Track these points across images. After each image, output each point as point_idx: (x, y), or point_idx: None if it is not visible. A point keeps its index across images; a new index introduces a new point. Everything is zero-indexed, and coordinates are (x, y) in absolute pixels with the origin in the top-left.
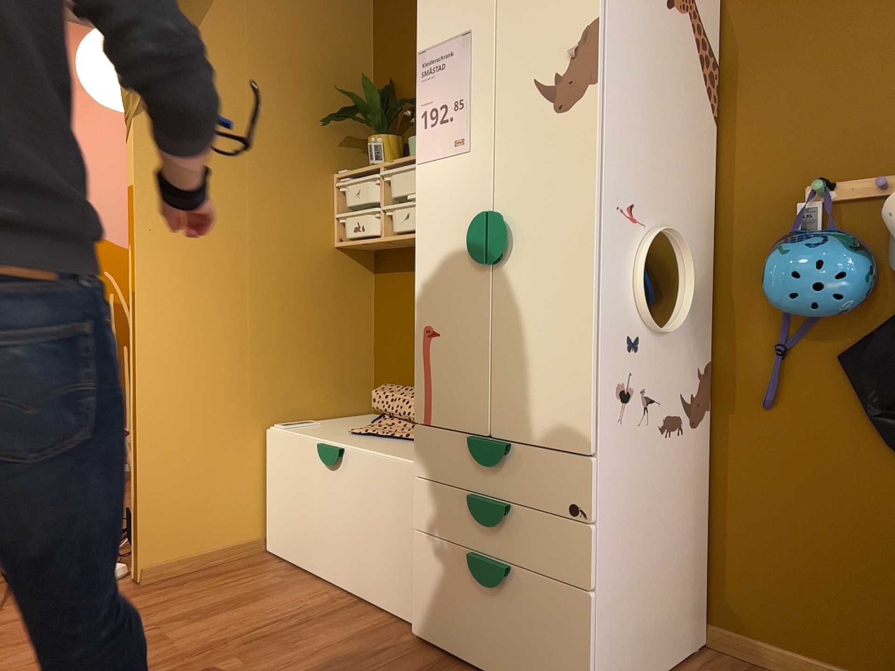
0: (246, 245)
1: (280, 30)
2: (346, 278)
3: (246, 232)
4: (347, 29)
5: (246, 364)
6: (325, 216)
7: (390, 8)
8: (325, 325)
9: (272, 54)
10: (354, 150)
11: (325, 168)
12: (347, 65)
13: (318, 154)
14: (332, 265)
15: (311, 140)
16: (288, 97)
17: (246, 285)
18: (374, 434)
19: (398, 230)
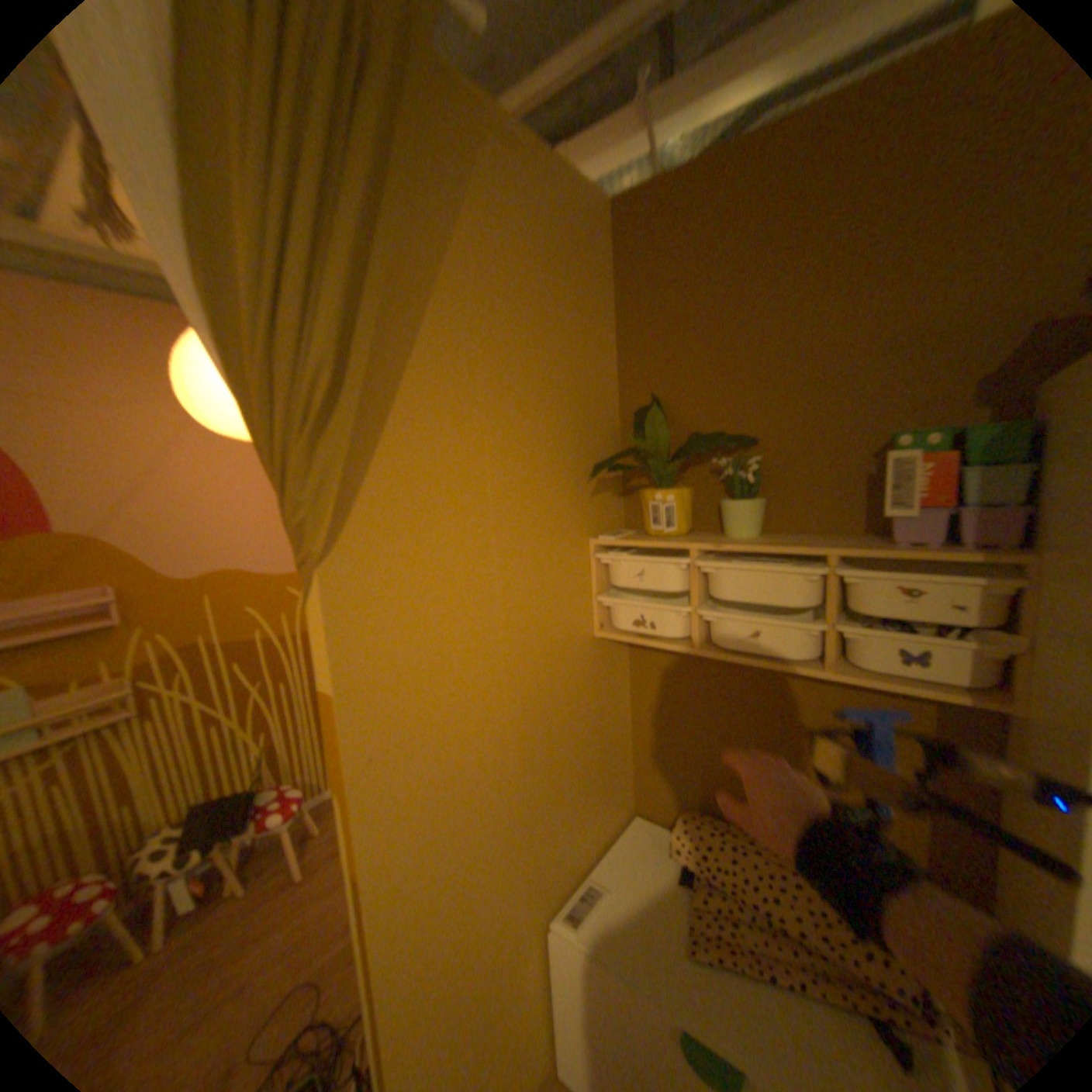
0: (506, 697)
1: (519, 337)
2: (607, 669)
3: (504, 677)
4: (590, 321)
5: (519, 864)
6: (585, 600)
7: (646, 286)
8: (593, 742)
9: (513, 379)
10: (605, 495)
11: (581, 533)
12: (592, 376)
13: (572, 517)
14: (594, 661)
15: (564, 500)
16: (537, 444)
17: (511, 755)
18: (739, 969)
19: (734, 650)
